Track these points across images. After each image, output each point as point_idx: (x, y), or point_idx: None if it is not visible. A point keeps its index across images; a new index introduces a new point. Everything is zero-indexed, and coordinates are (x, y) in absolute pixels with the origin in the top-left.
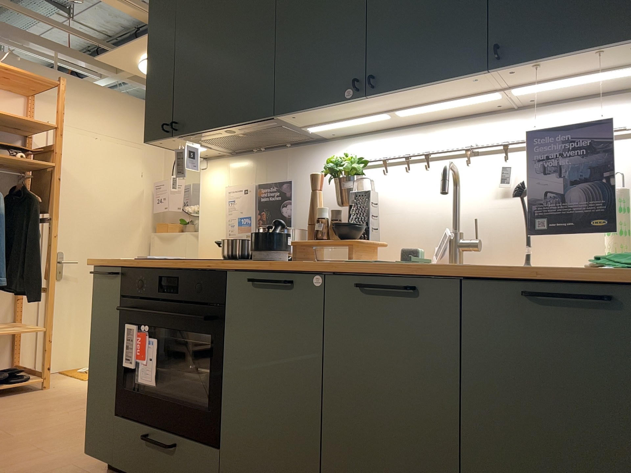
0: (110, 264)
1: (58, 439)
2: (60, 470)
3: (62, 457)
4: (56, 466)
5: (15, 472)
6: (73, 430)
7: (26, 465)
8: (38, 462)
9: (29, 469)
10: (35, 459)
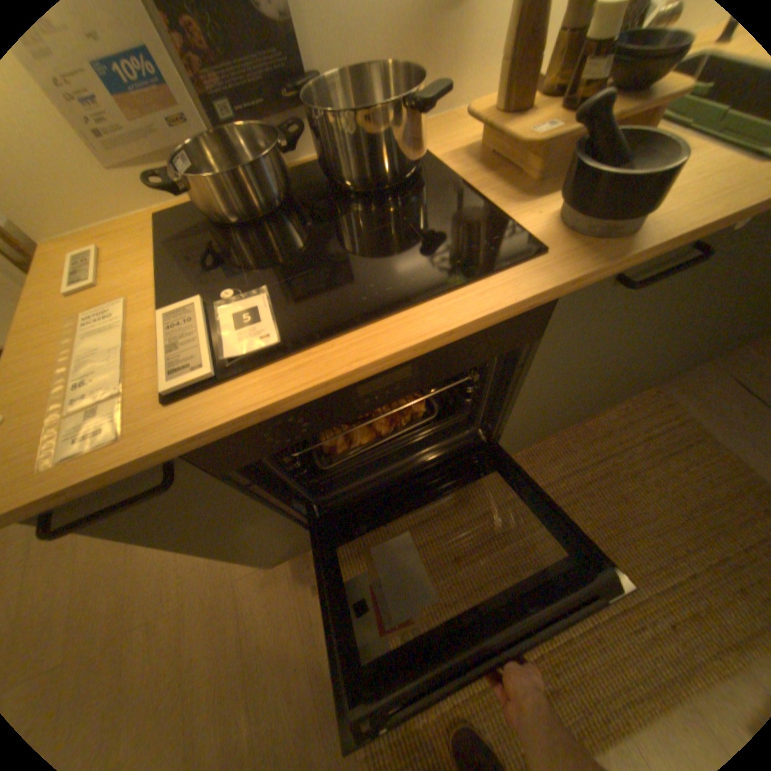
0: (117, 475)
1: (129, 589)
2: (238, 596)
3: (196, 589)
4: (223, 600)
5: (204, 659)
6: (108, 564)
7: (190, 643)
8: (192, 624)
9: (205, 640)
10: (177, 628)
